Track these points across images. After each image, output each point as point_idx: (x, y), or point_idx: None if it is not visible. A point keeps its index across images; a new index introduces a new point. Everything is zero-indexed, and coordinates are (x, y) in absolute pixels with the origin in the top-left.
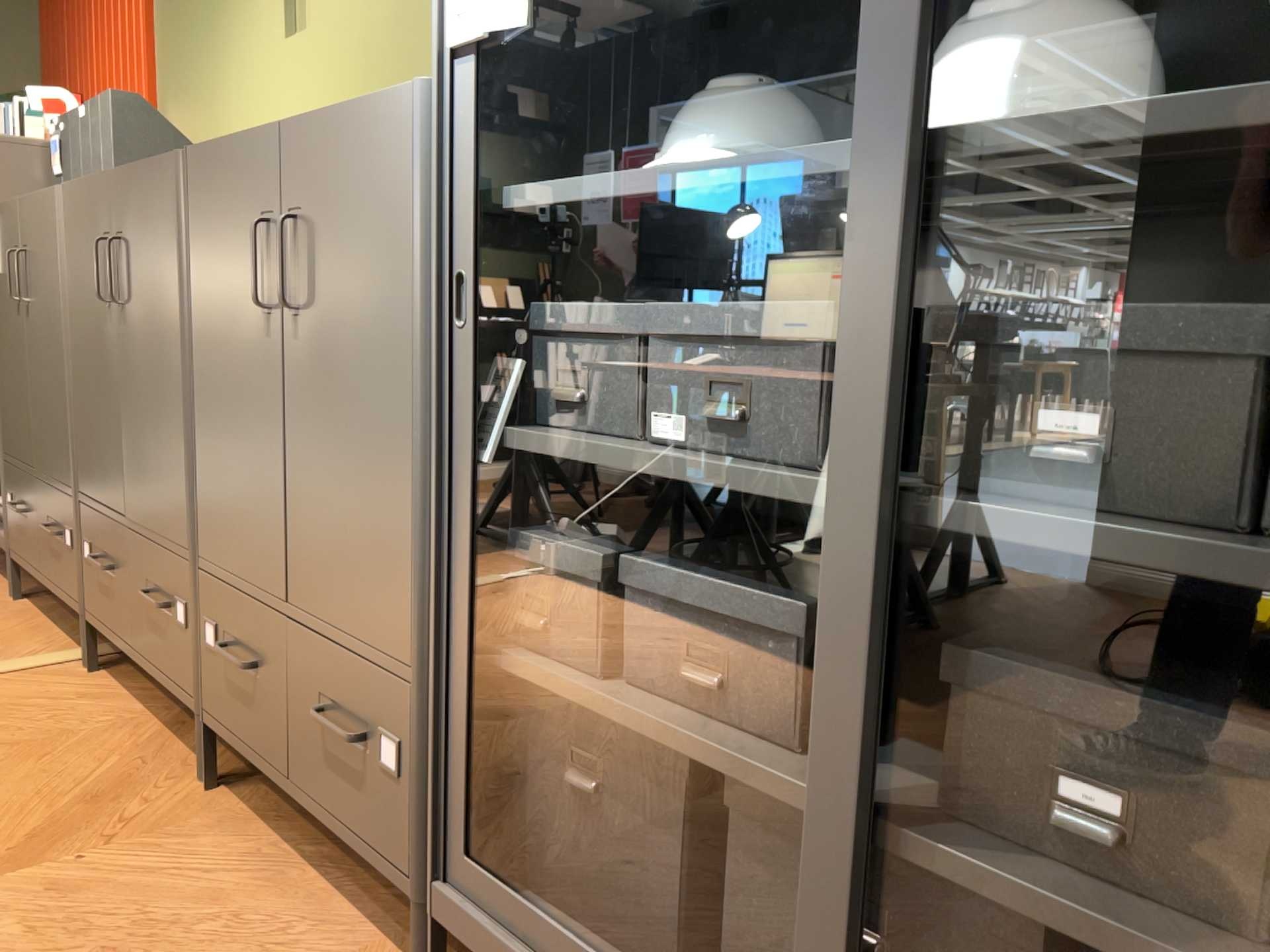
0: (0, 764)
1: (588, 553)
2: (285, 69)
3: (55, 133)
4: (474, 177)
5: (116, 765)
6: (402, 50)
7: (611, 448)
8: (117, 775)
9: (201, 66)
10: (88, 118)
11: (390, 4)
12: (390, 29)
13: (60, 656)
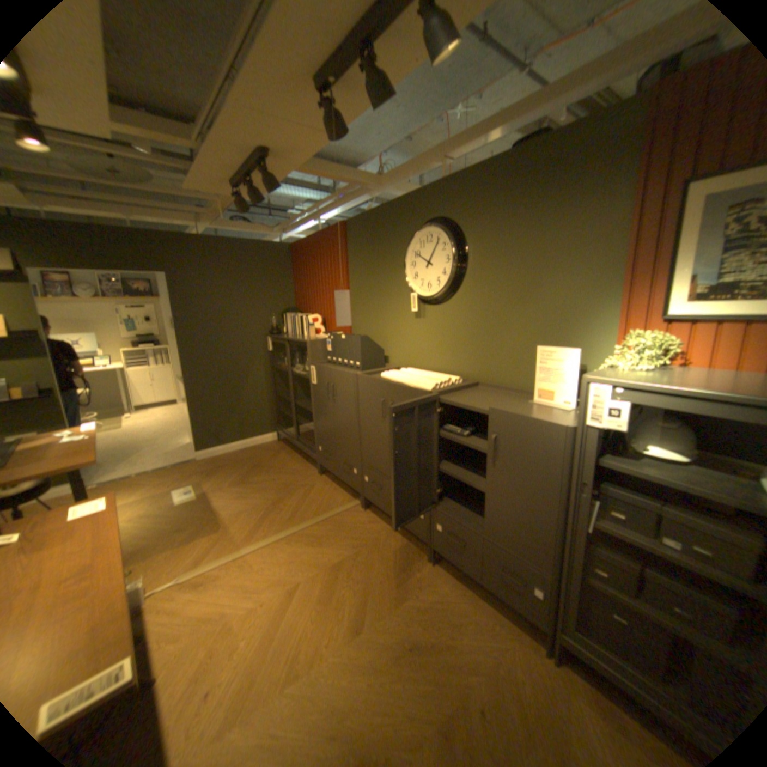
0: (367, 553)
1: (626, 563)
2: (415, 327)
3: (327, 337)
4: (593, 461)
5: (399, 553)
6: (472, 337)
7: (645, 544)
8: (402, 558)
9: (373, 315)
10: (346, 339)
11: (467, 322)
12: (466, 329)
13: (353, 504)
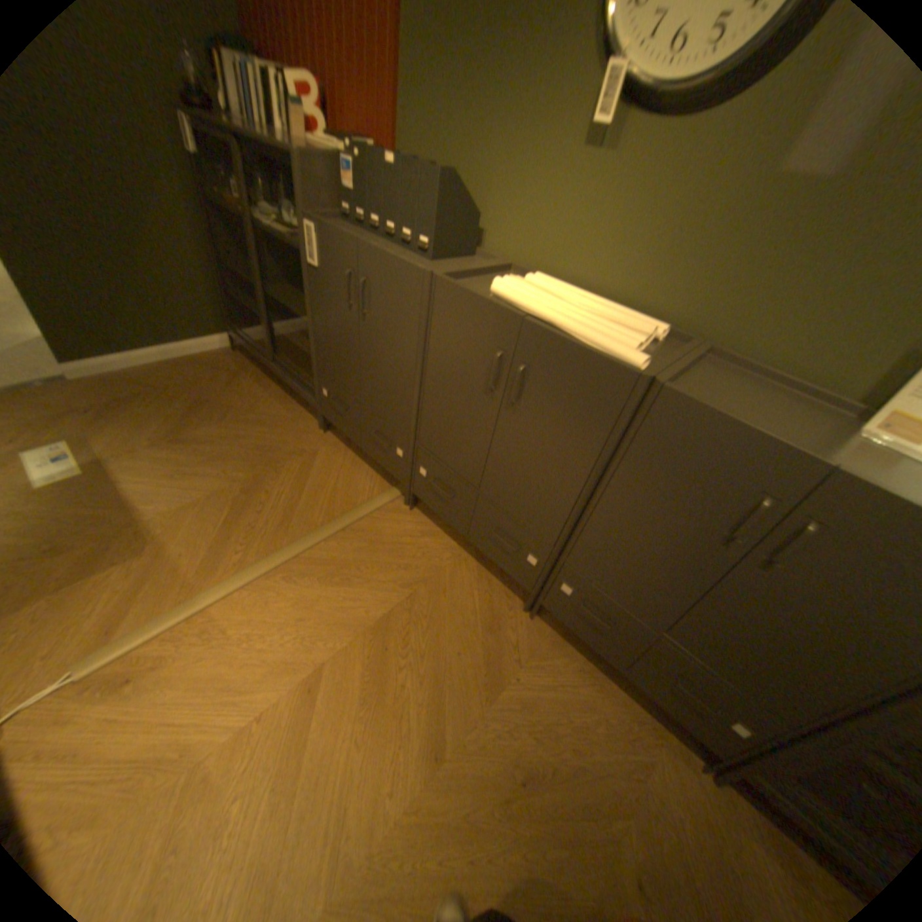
0: (429, 597)
1: None
2: (576, 169)
3: (343, 149)
4: None
5: (478, 596)
6: (740, 233)
7: None
8: (485, 605)
9: (460, 106)
10: (397, 166)
11: (742, 186)
12: (731, 208)
13: (390, 496)
